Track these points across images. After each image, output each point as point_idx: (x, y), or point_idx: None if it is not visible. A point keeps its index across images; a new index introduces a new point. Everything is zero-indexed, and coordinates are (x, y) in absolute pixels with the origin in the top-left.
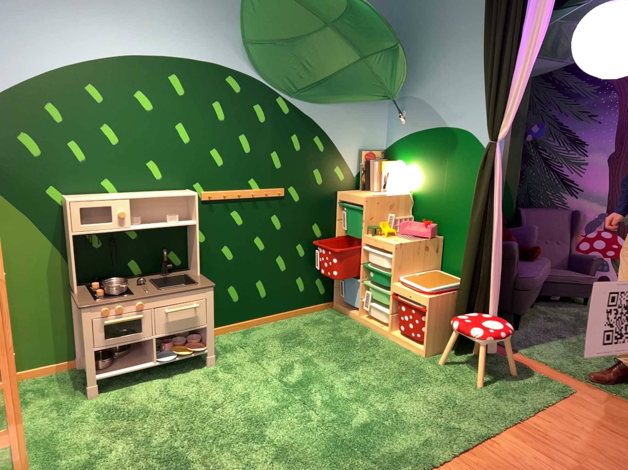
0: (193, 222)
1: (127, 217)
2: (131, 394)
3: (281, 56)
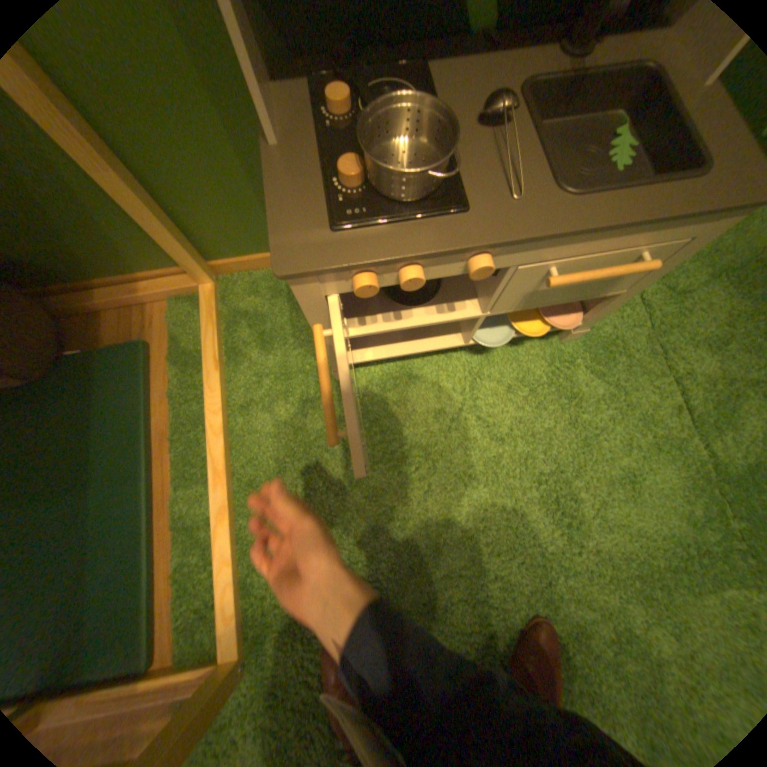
0: None
1: None
2: (411, 387)
3: None
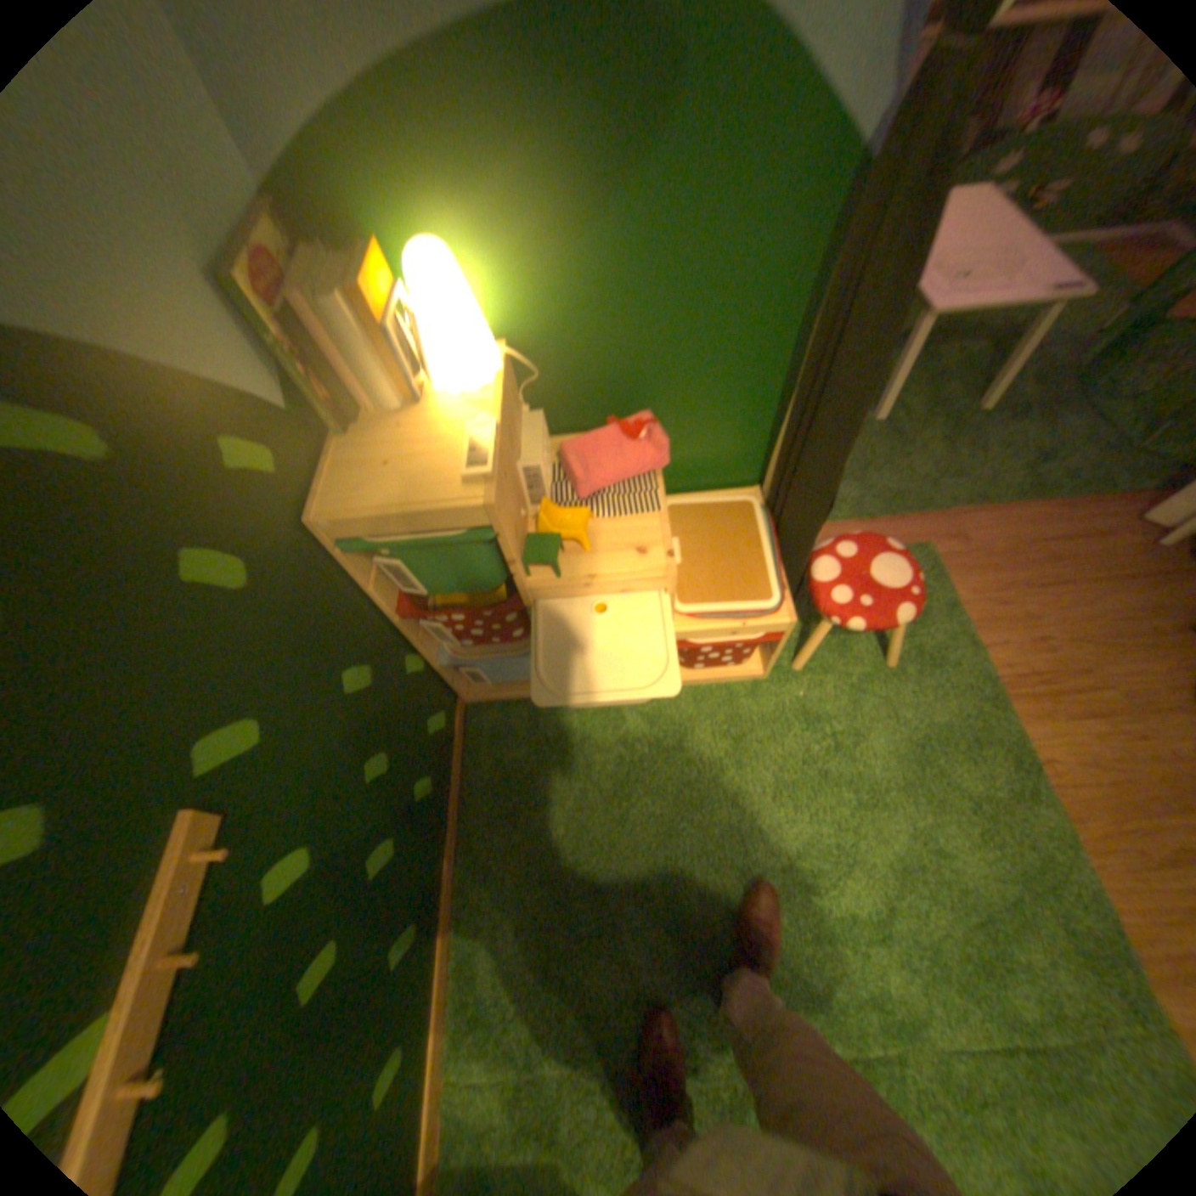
0: None
1: None
2: None
3: None
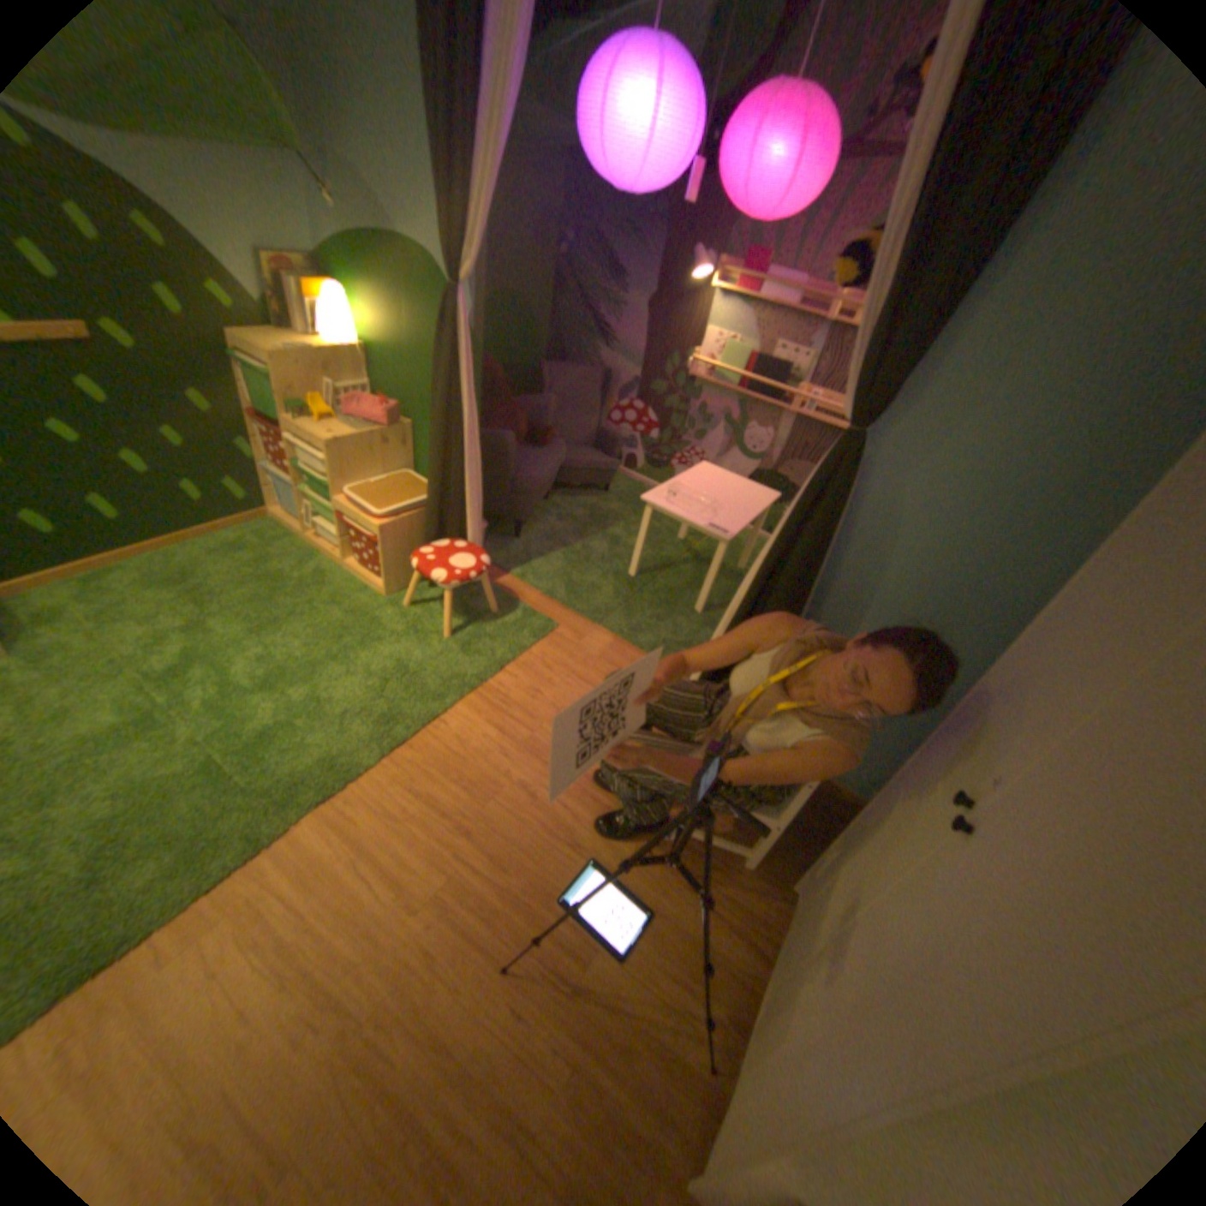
0: None
1: None
2: None
3: None
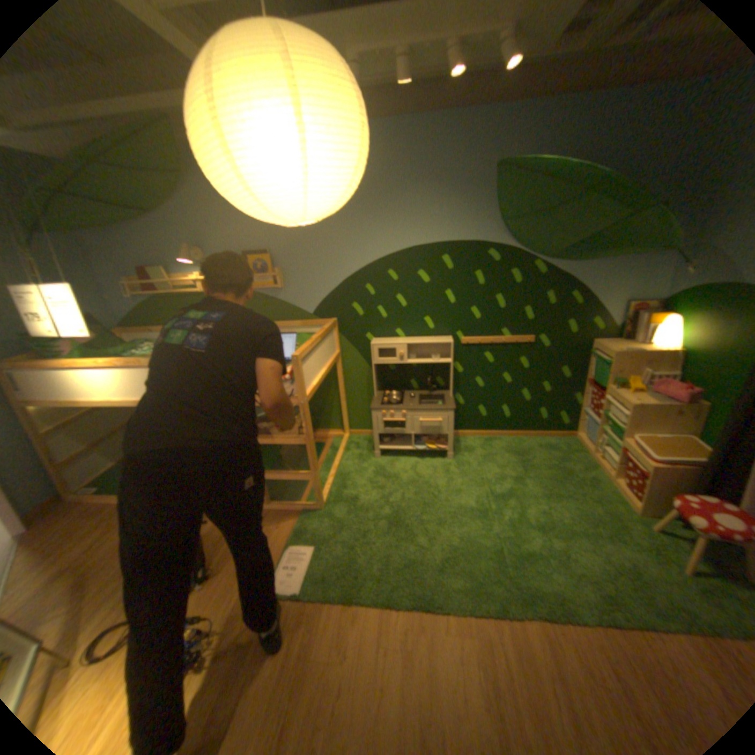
0: (449, 362)
1: (404, 356)
2: (396, 463)
3: (538, 225)
